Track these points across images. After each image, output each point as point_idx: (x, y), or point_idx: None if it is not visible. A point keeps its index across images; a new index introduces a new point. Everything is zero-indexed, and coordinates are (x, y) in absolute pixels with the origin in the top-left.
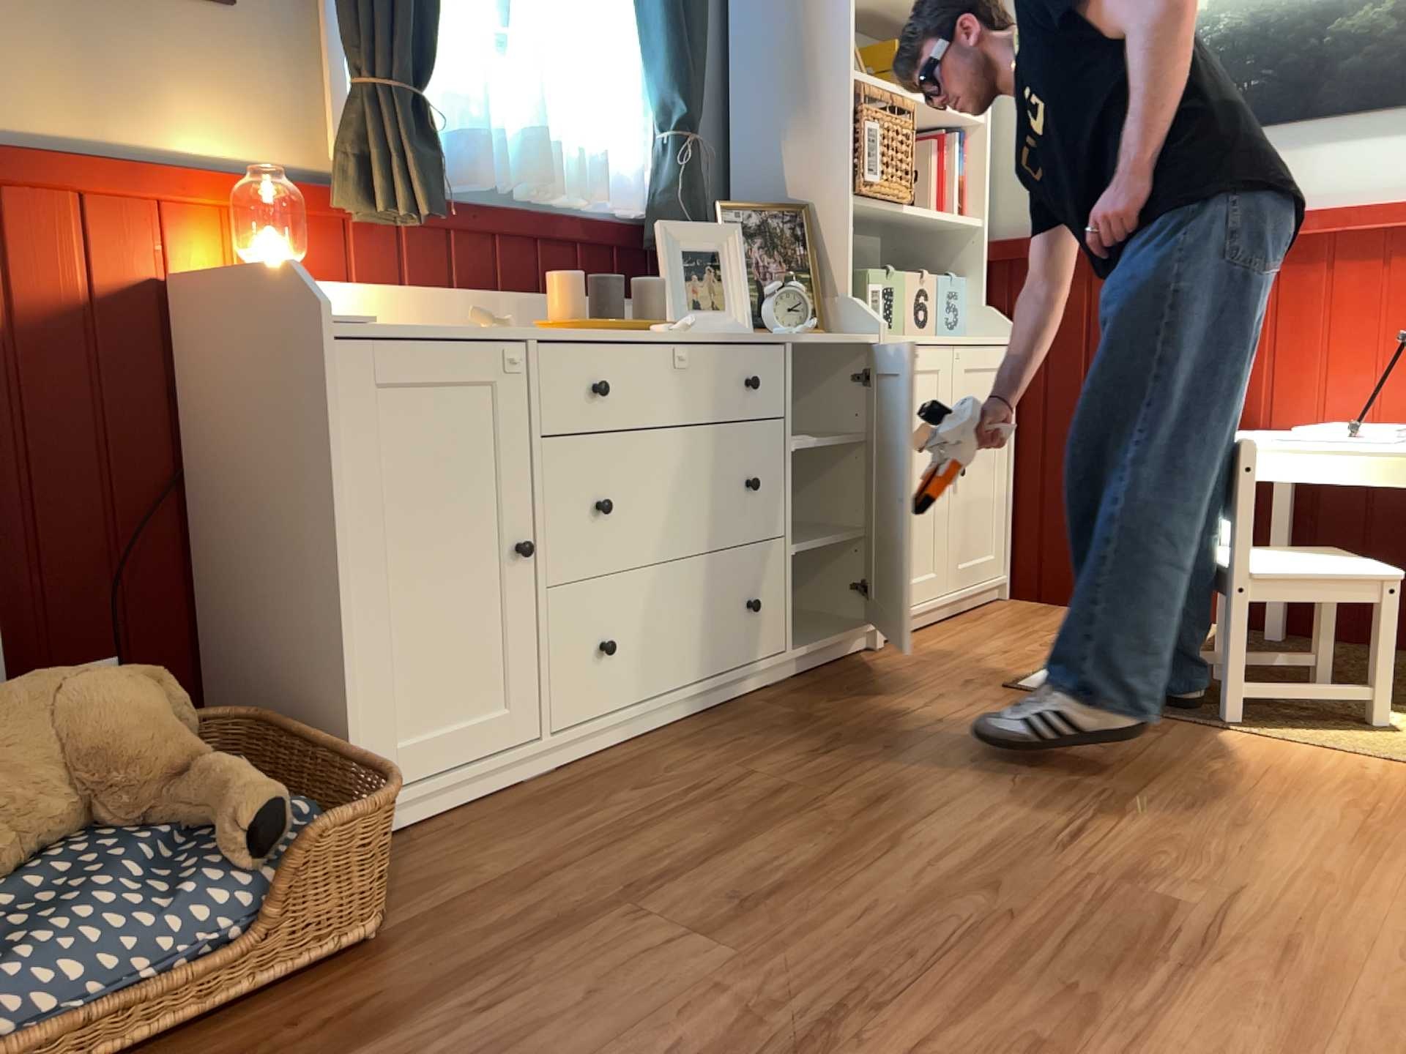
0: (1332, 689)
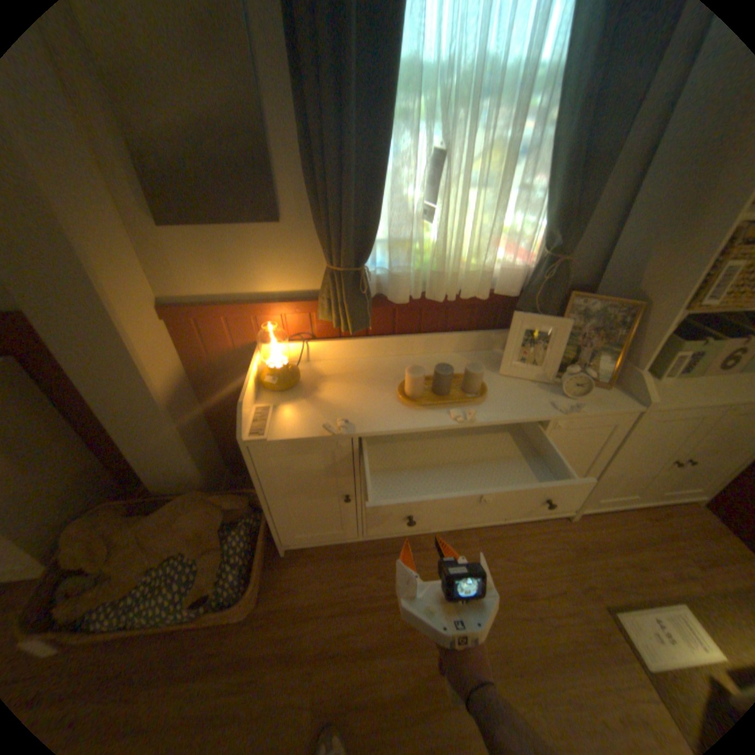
0: None
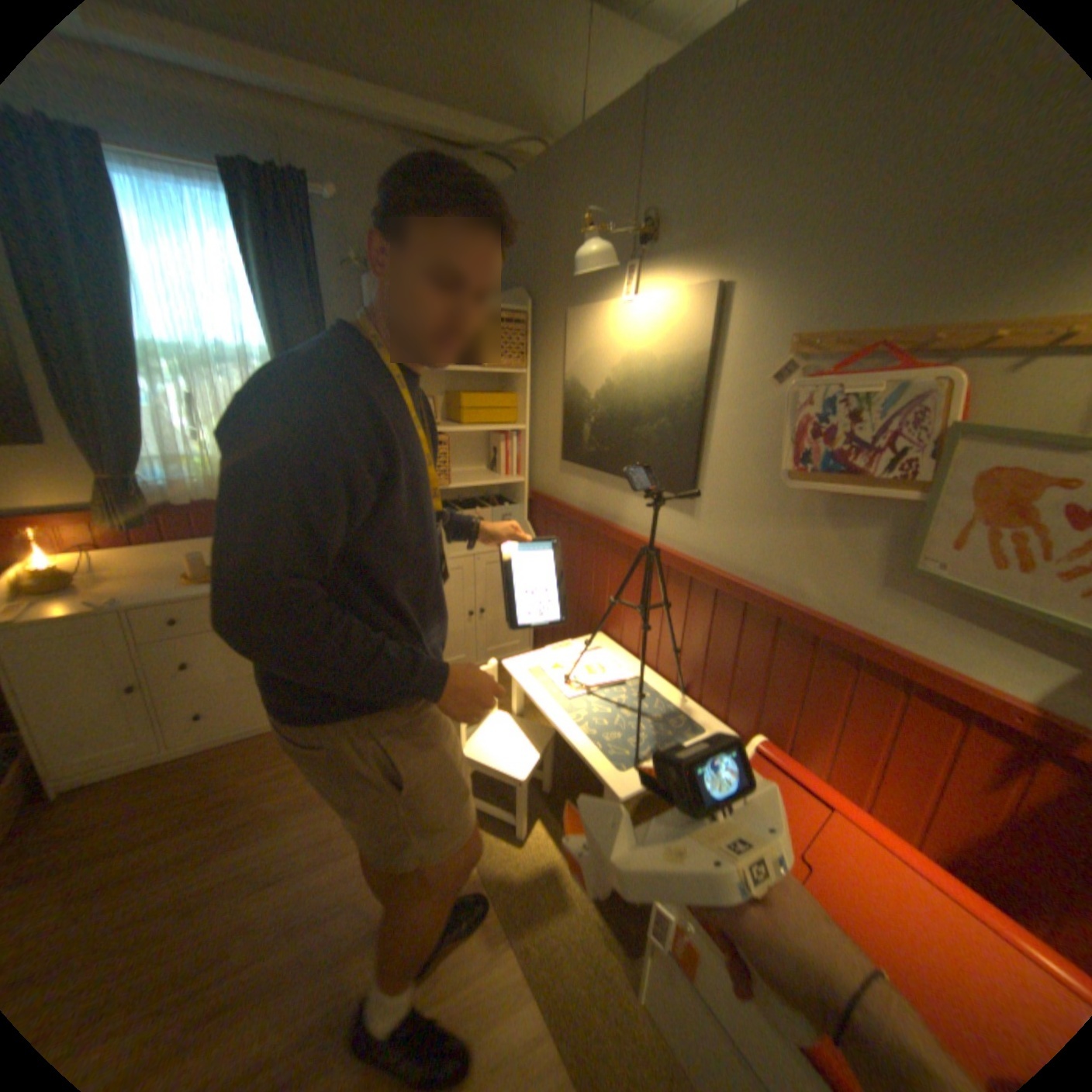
0: (500, 817)
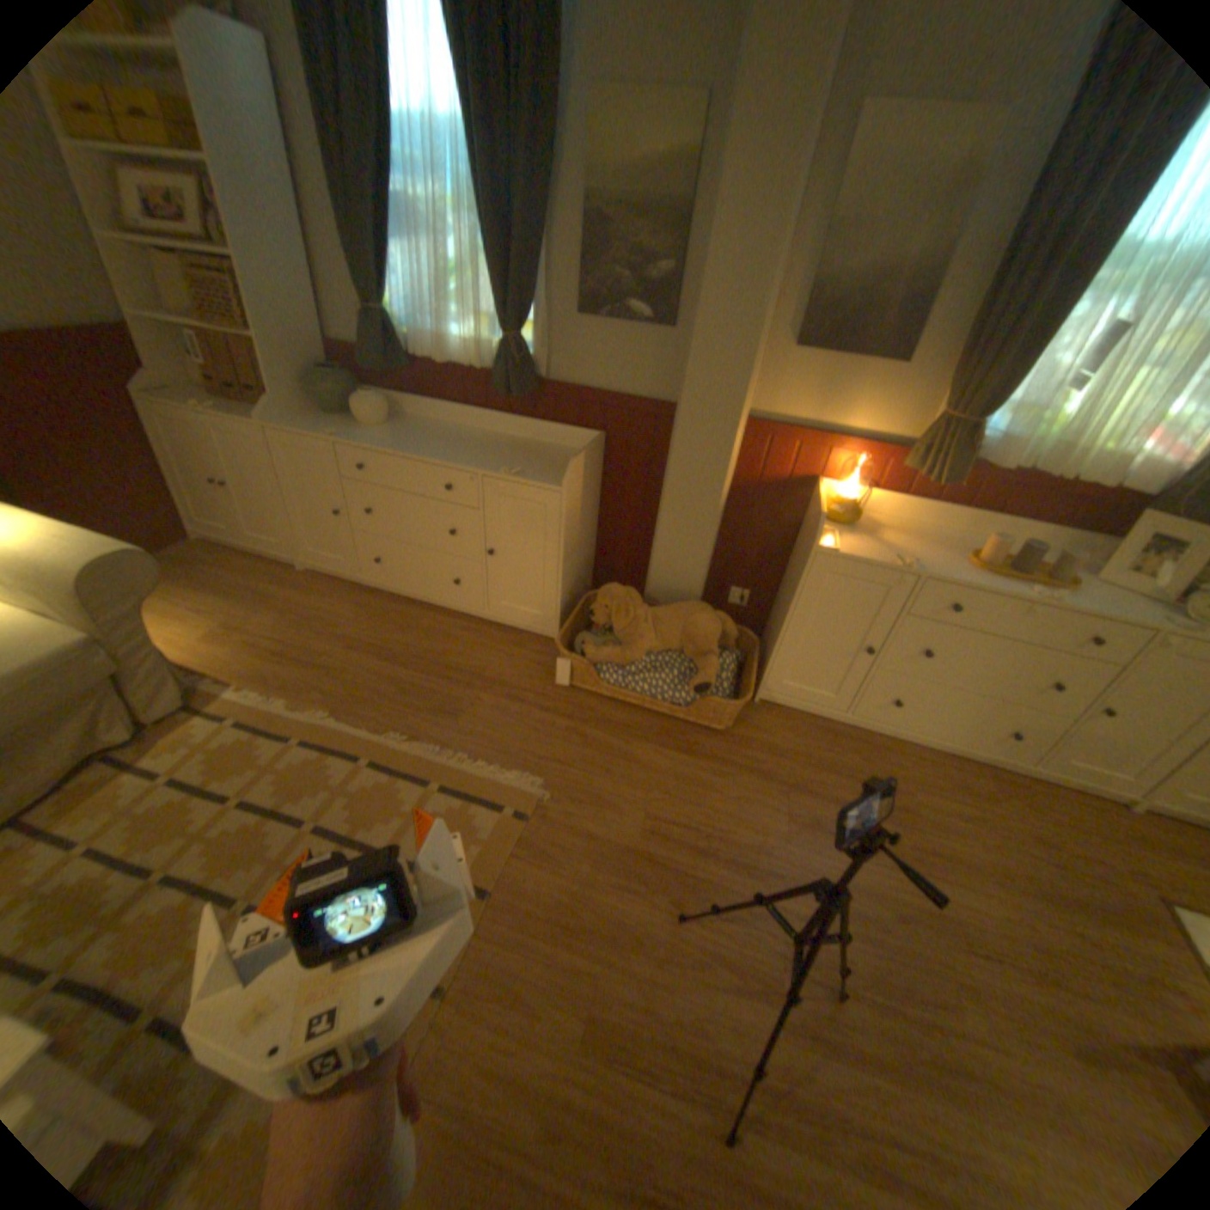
0: None
